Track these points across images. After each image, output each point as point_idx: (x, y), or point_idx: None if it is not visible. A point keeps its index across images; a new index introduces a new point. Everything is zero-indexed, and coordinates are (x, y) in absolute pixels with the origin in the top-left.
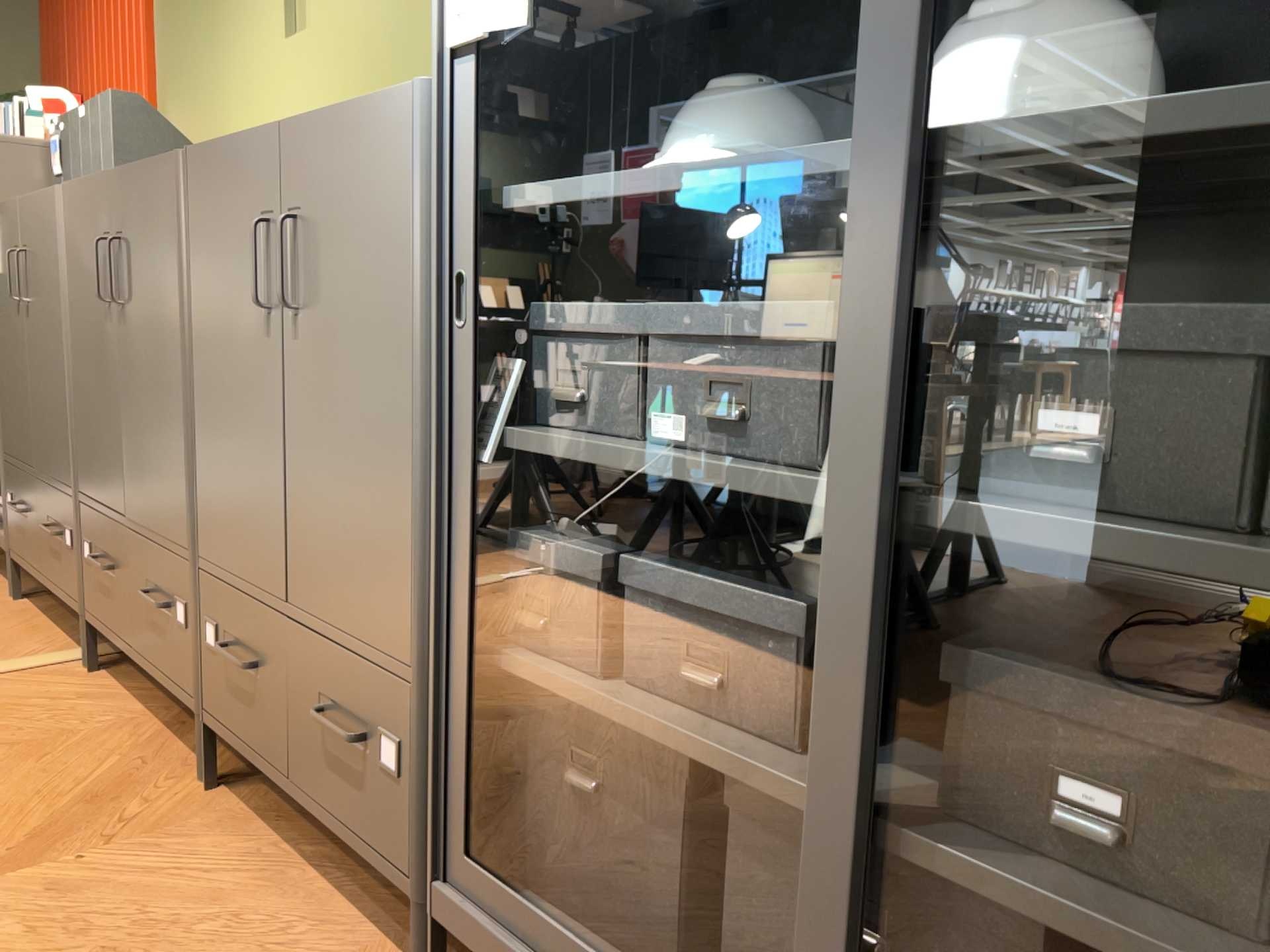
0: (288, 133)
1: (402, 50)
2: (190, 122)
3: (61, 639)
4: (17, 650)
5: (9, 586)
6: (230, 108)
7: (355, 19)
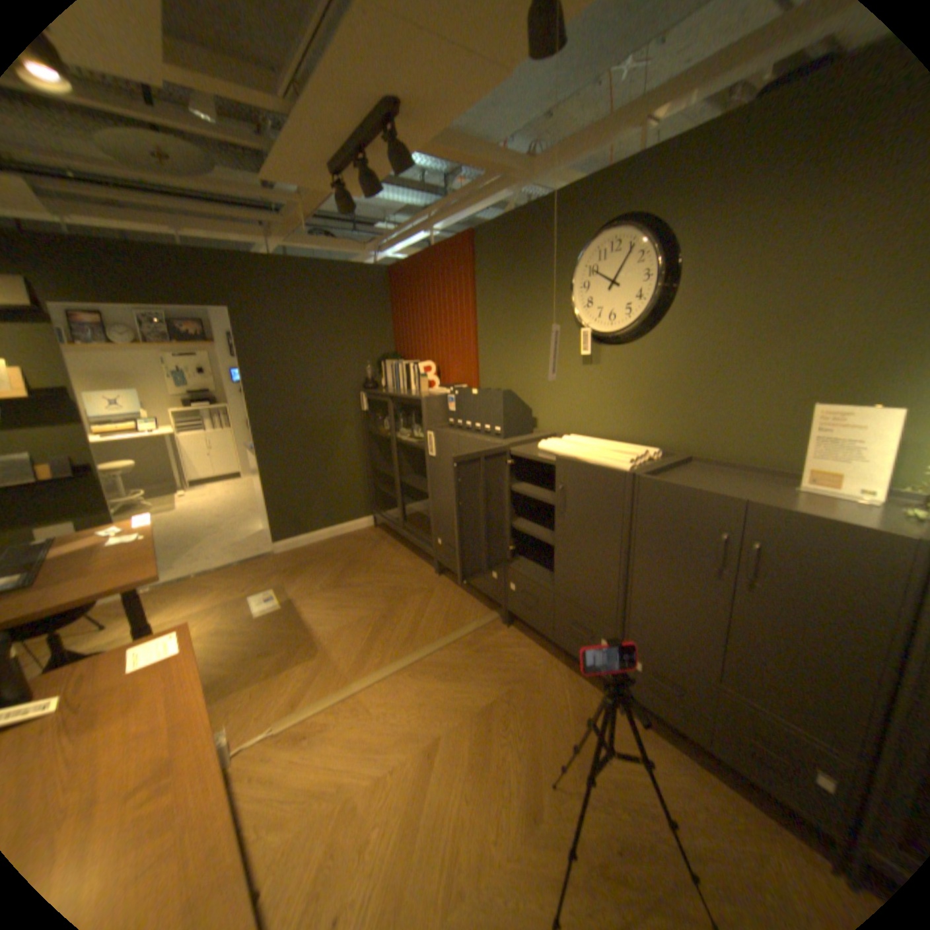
0: (759, 508)
1: (682, 390)
2: (503, 382)
3: (479, 604)
4: (468, 612)
5: (429, 567)
6: (536, 384)
7: (642, 368)
